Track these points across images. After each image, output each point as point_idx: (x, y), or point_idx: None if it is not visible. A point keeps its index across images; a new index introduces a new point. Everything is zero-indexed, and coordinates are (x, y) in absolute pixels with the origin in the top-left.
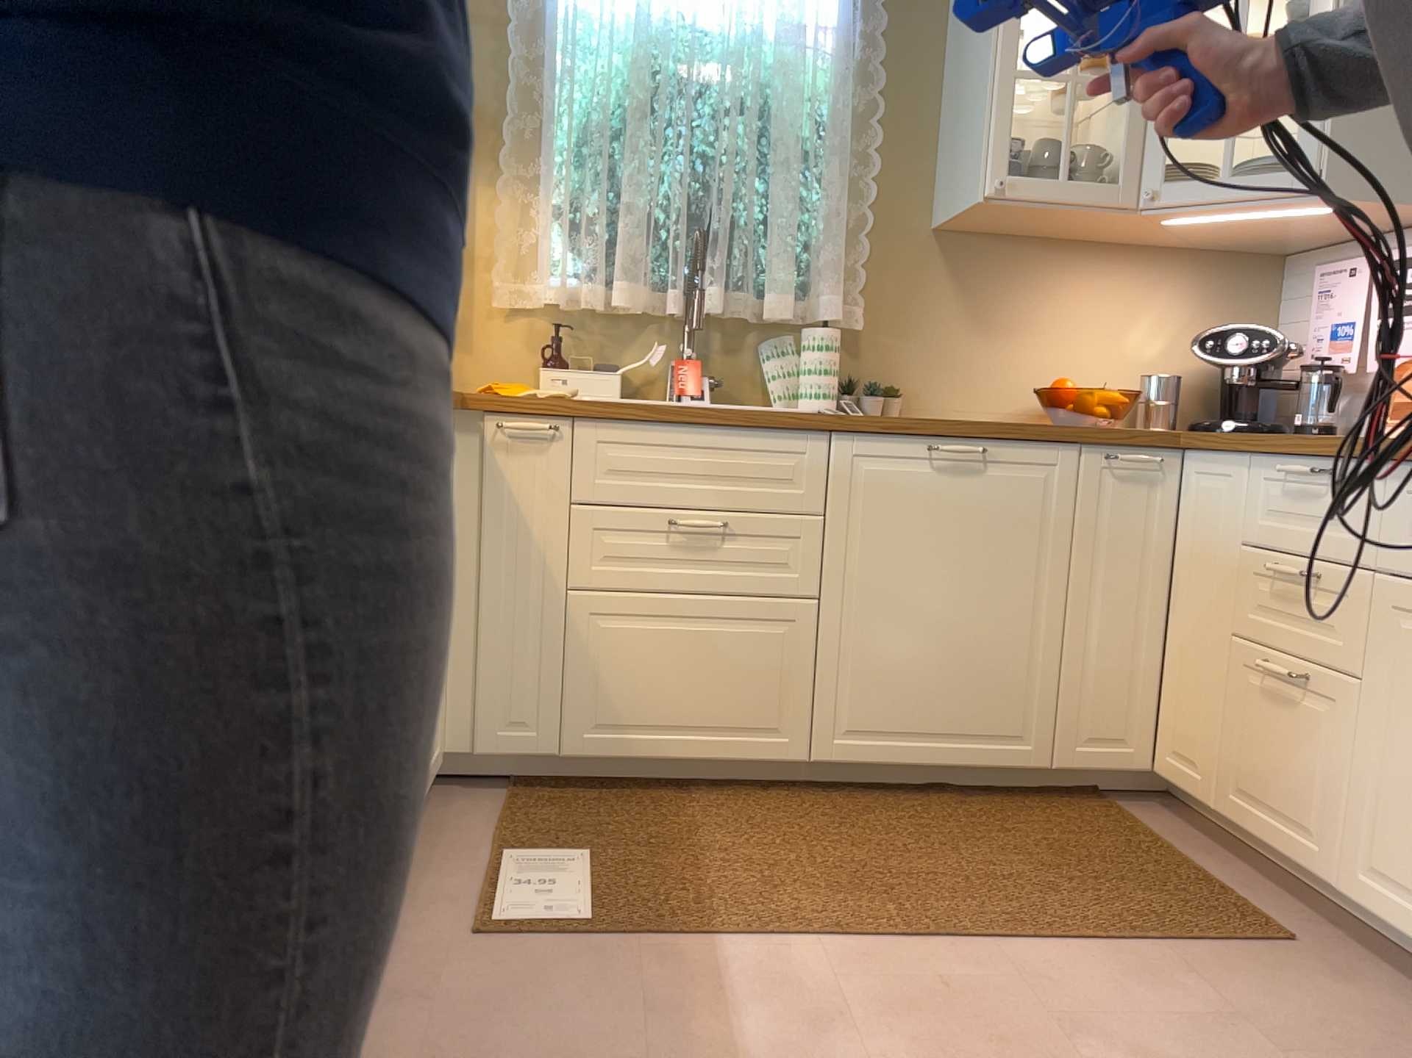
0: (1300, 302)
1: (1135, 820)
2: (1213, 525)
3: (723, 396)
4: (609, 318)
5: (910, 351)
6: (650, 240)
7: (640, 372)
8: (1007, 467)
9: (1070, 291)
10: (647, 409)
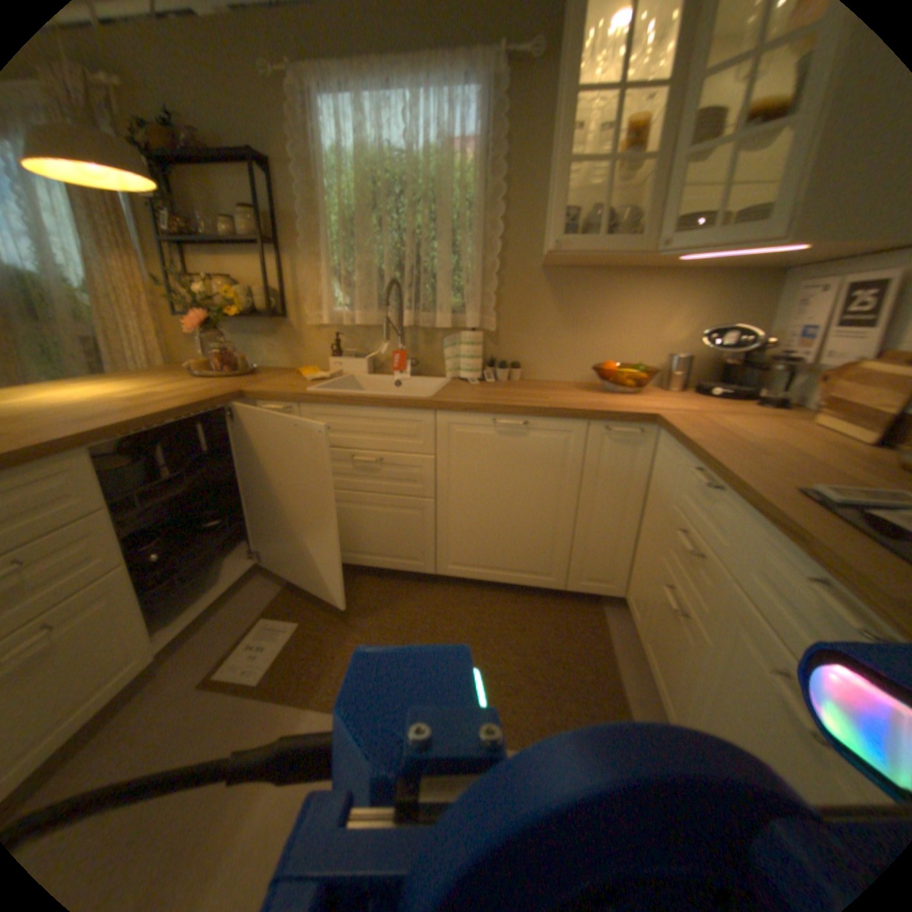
0: (790, 306)
1: (605, 629)
2: (664, 481)
3: (425, 369)
4: (365, 328)
5: (526, 343)
6: (376, 287)
7: (383, 357)
8: (540, 433)
9: (627, 303)
10: (333, 398)
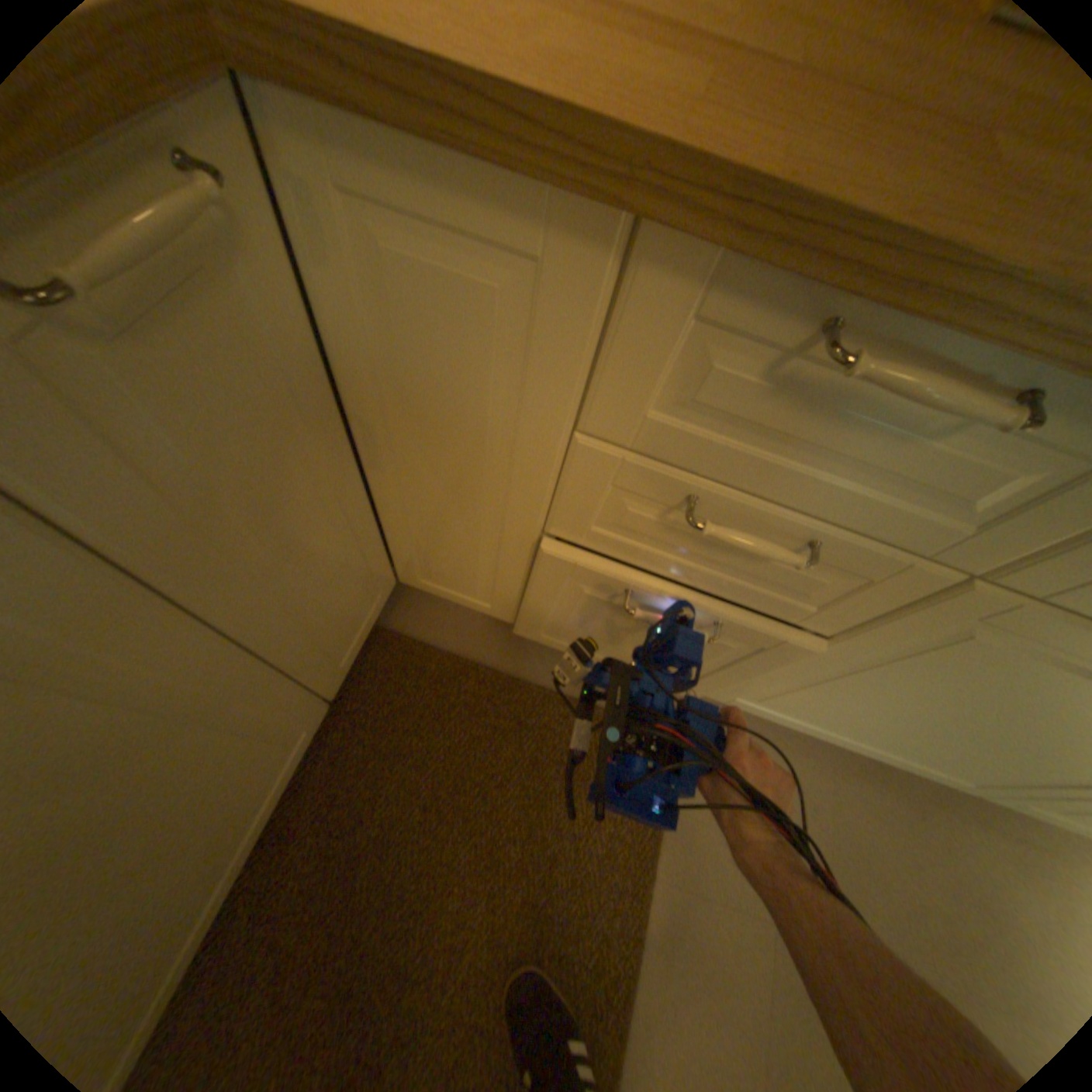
0: None
1: (426, 648)
2: (460, 363)
3: None
4: None
5: None
6: None
7: None
8: None
9: None
10: None
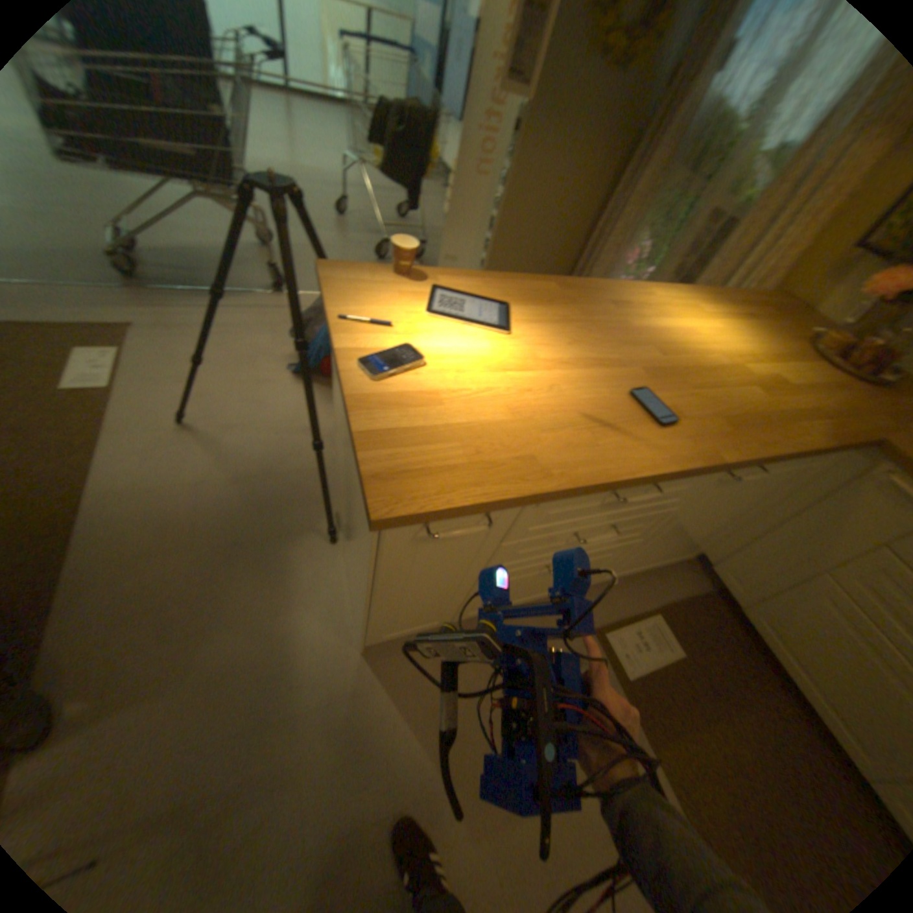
0: None
1: None
2: None
3: None
4: None
5: None
6: None
7: None
8: None
9: None
10: None
